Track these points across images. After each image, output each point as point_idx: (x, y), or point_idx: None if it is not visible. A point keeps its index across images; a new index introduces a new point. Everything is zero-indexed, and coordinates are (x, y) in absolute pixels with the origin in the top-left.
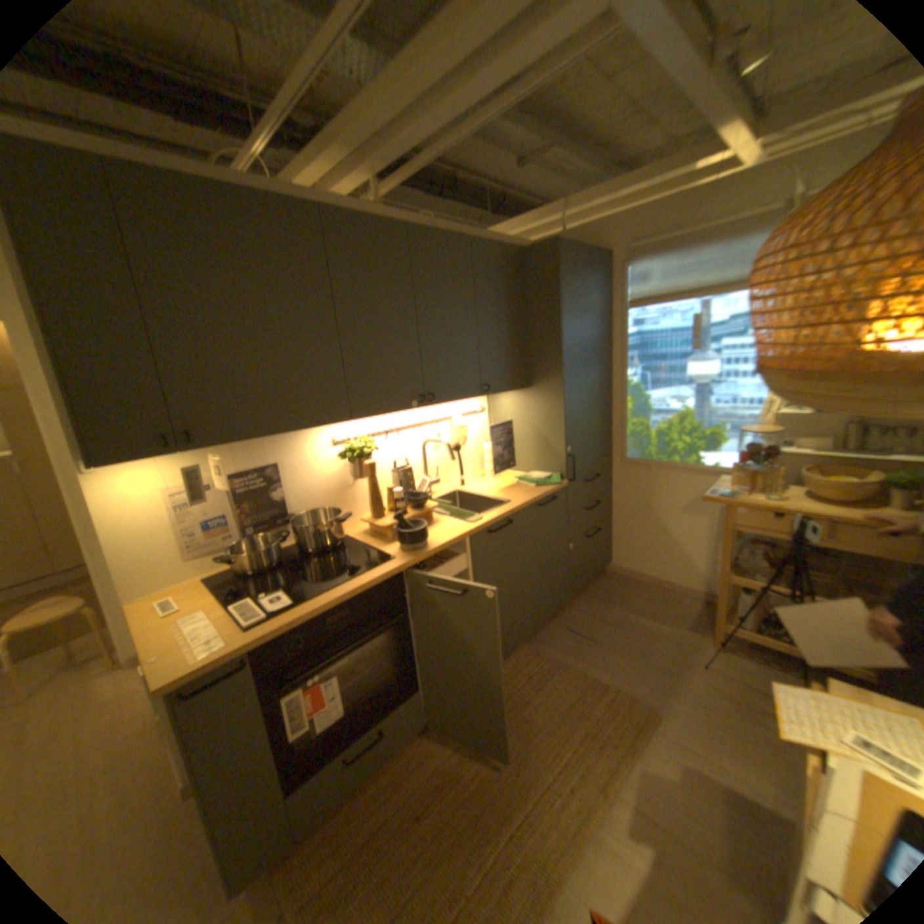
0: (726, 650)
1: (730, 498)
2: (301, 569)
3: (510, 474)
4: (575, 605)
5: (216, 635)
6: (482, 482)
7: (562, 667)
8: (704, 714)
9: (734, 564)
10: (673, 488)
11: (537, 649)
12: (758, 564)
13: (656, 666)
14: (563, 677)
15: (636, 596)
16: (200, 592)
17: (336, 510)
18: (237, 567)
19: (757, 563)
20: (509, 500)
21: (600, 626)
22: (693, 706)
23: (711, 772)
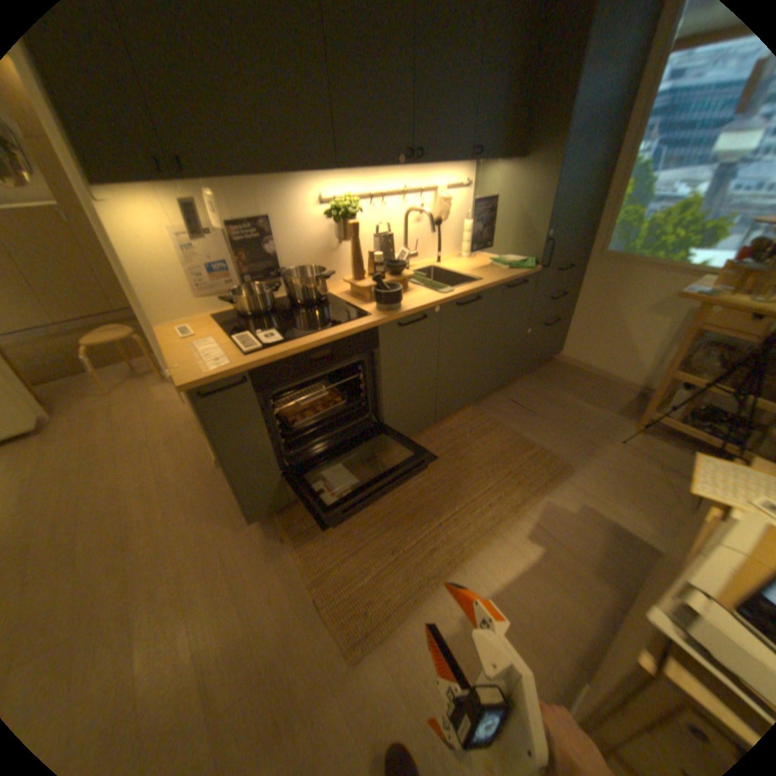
0: (646, 432)
1: (709, 296)
2: (291, 317)
3: (484, 257)
4: (519, 382)
5: (223, 355)
6: (456, 262)
7: (498, 426)
8: (611, 473)
9: (683, 362)
10: (646, 286)
11: (481, 410)
12: (708, 364)
13: (579, 435)
14: (498, 432)
15: (576, 382)
16: (210, 324)
17: (321, 269)
18: (239, 308)
19: (708, 363)
20: (481, 279)
21: (538, 401)
22: (603, 467)
23: (604, 511)
